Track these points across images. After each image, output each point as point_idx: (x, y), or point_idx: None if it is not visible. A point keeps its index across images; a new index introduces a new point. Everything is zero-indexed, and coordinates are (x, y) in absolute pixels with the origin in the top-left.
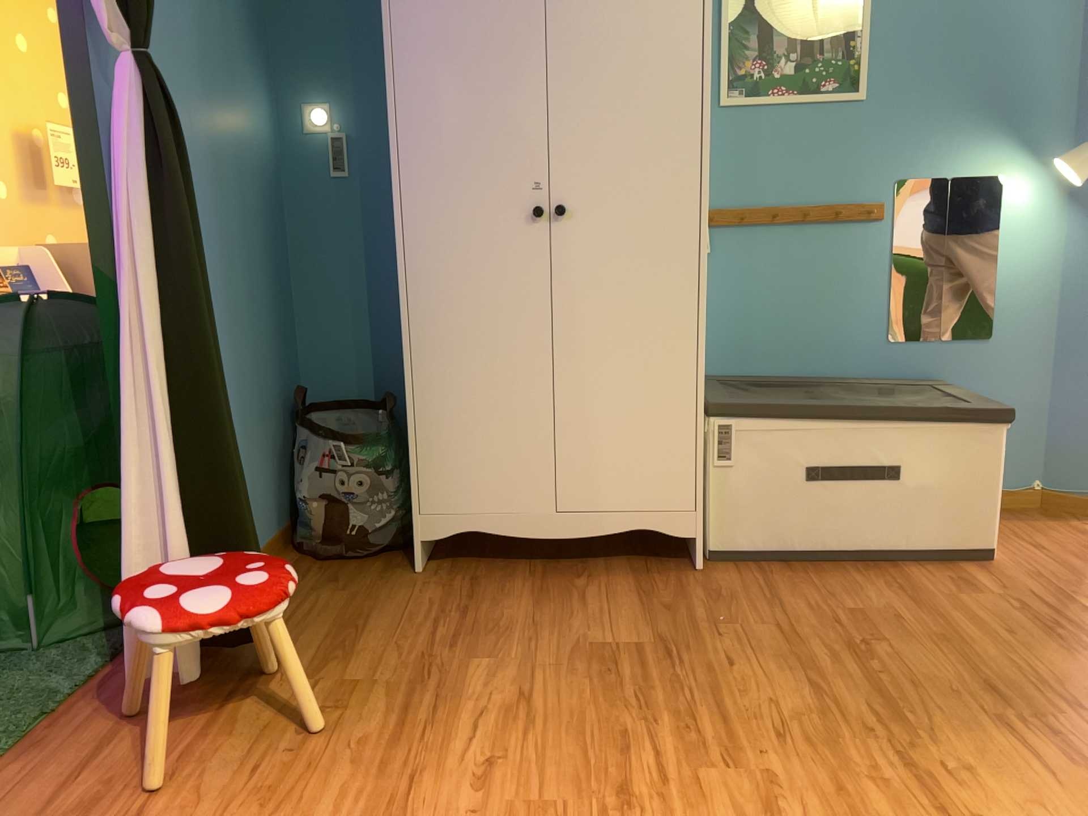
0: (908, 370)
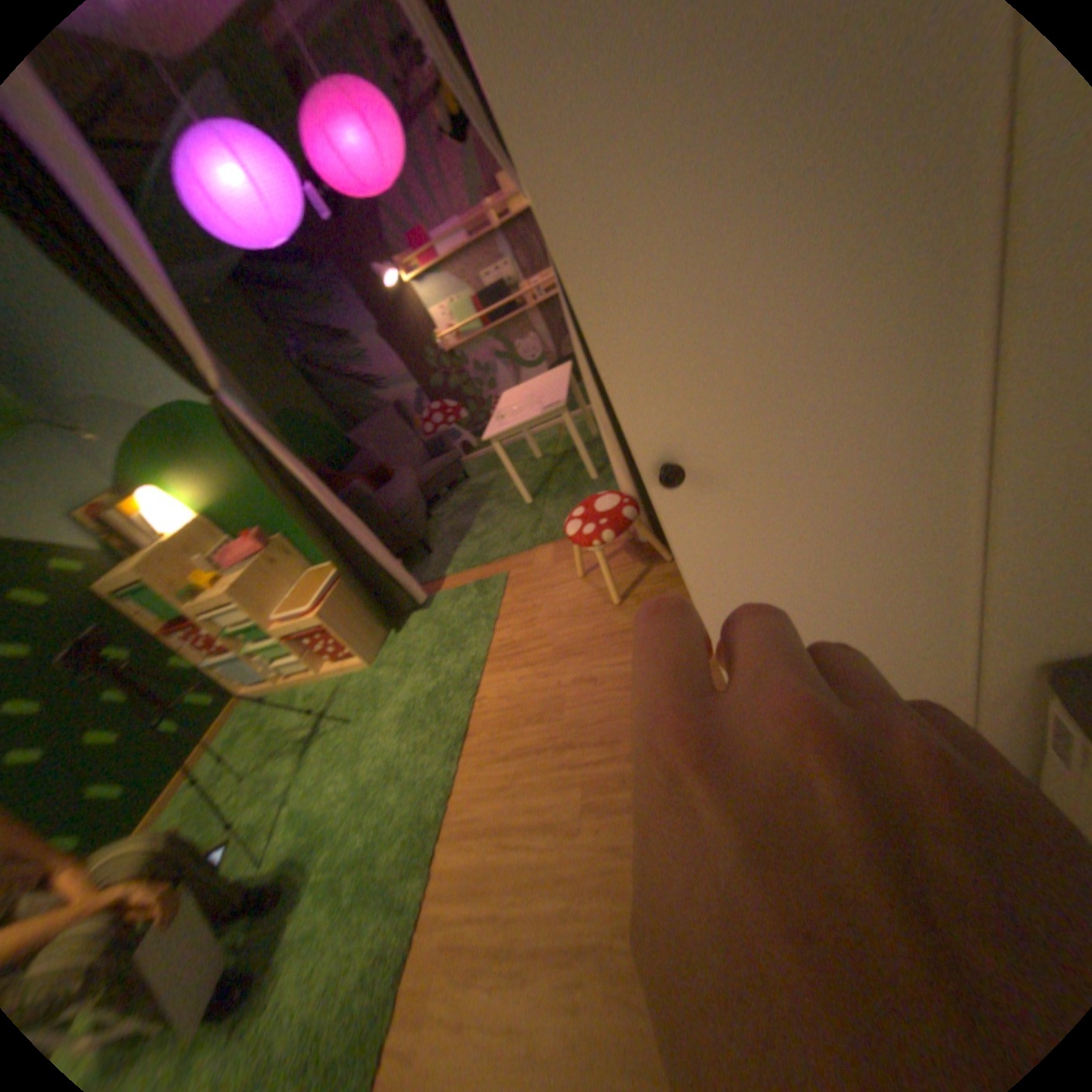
0: None
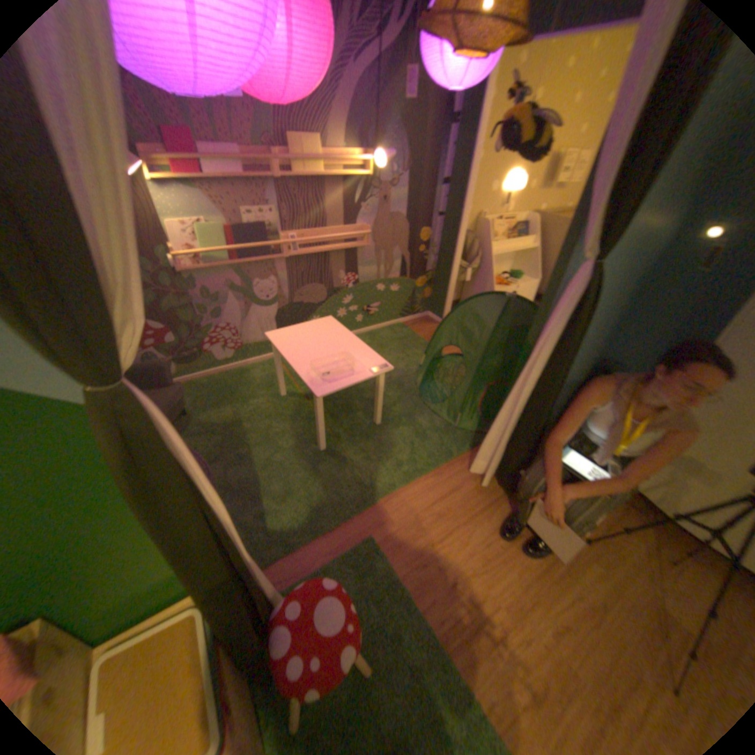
0: None
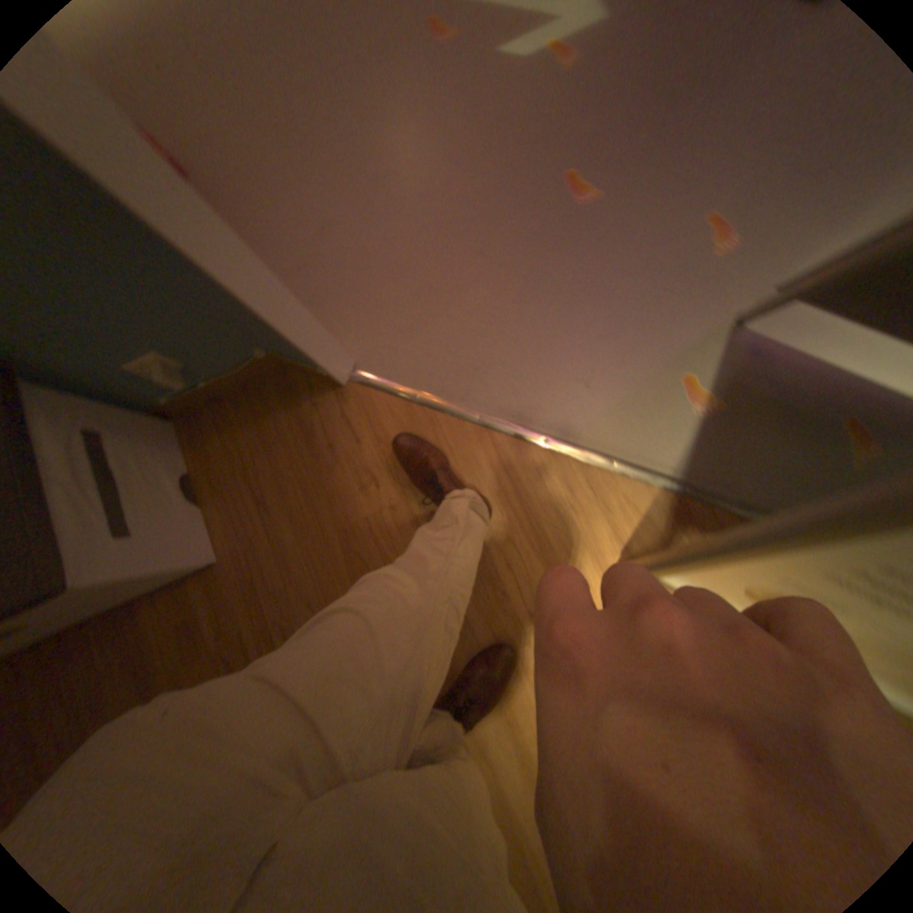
0: None
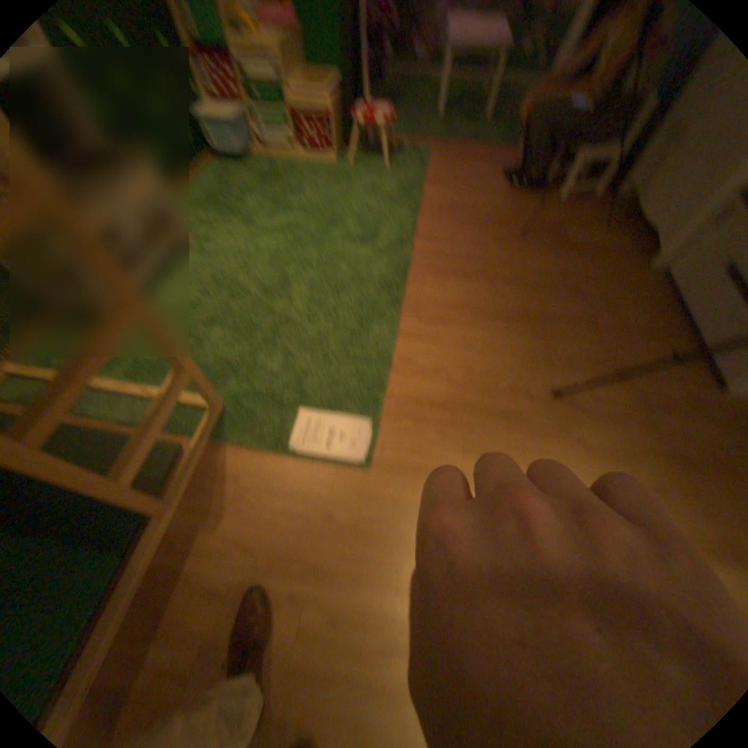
0: None
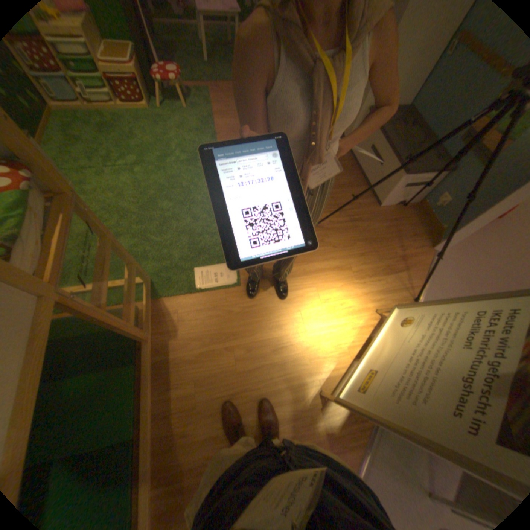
0: (454, 155)
